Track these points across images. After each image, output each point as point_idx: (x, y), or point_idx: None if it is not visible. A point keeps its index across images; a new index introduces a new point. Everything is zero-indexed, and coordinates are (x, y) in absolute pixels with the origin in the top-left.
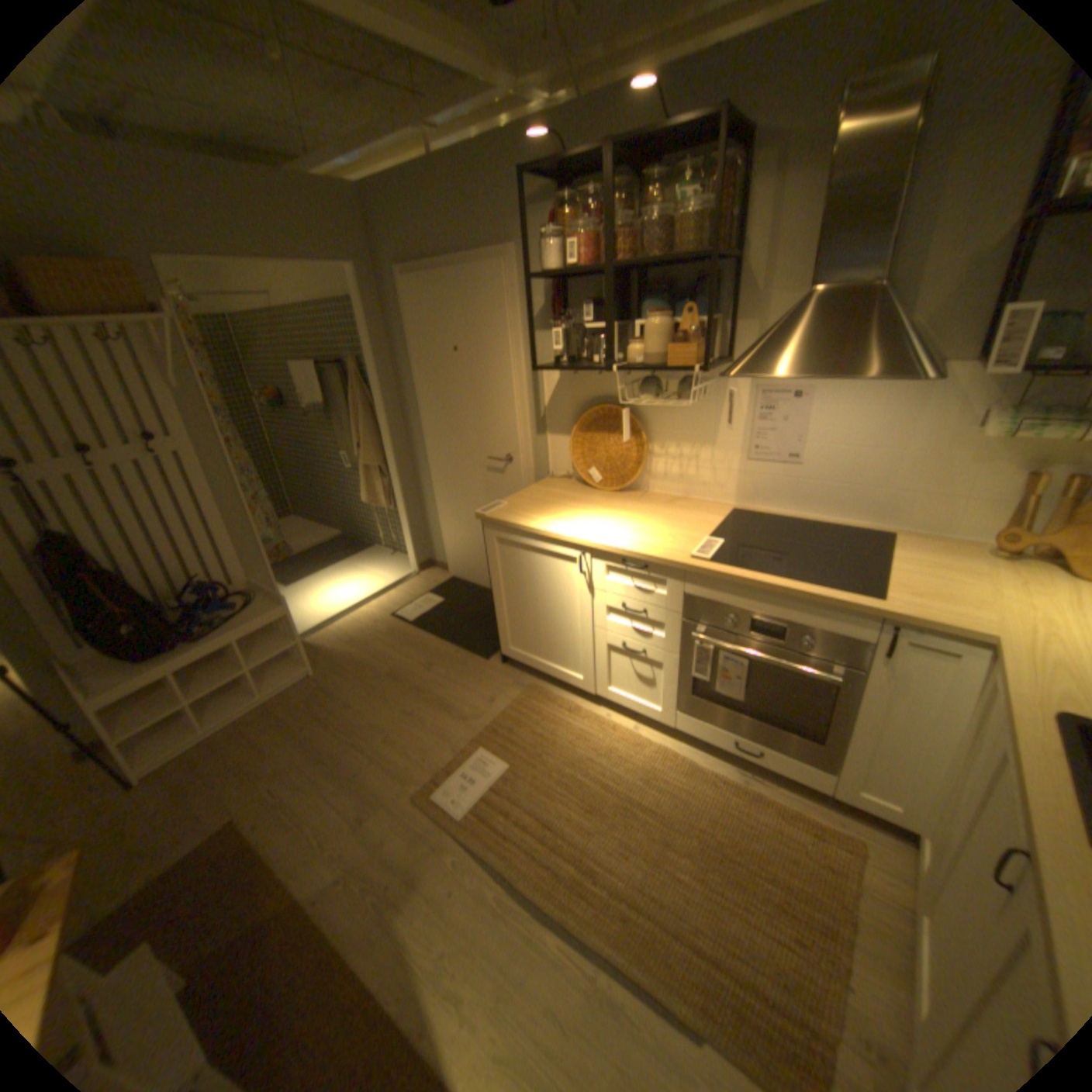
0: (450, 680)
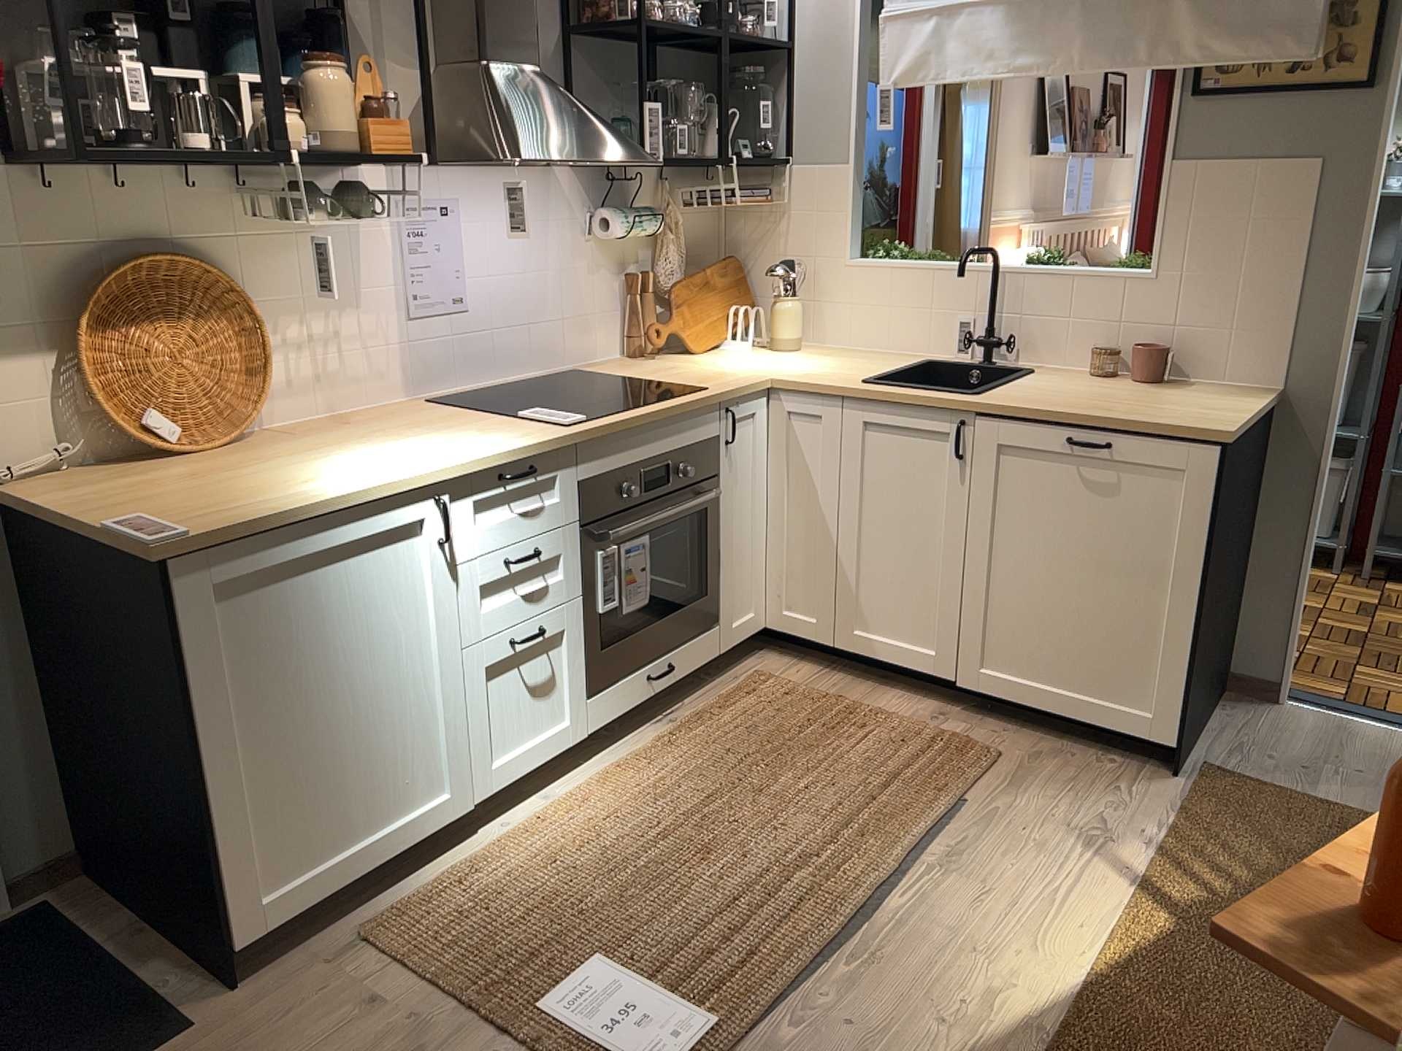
0: None
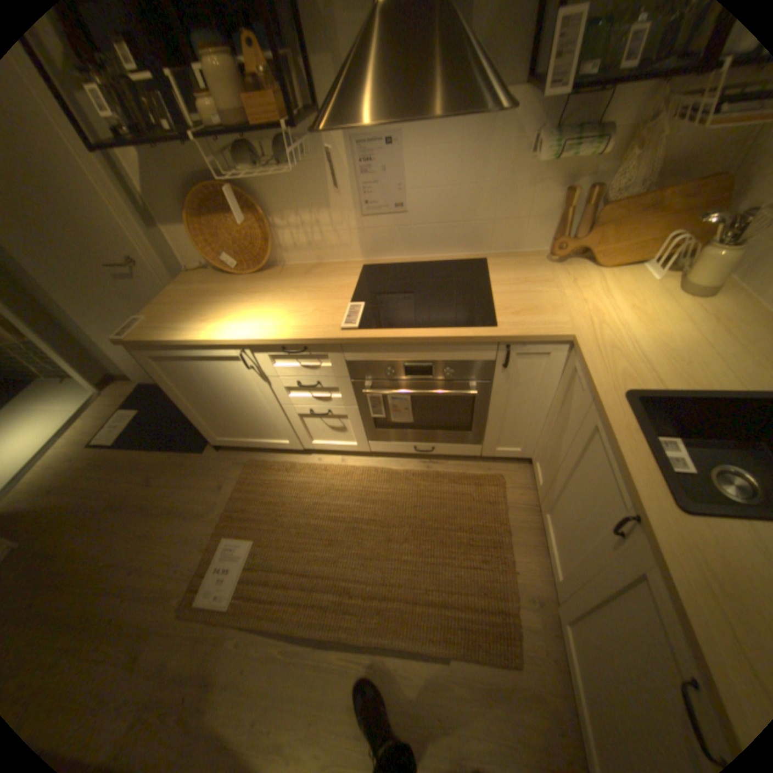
0: (173, 487)
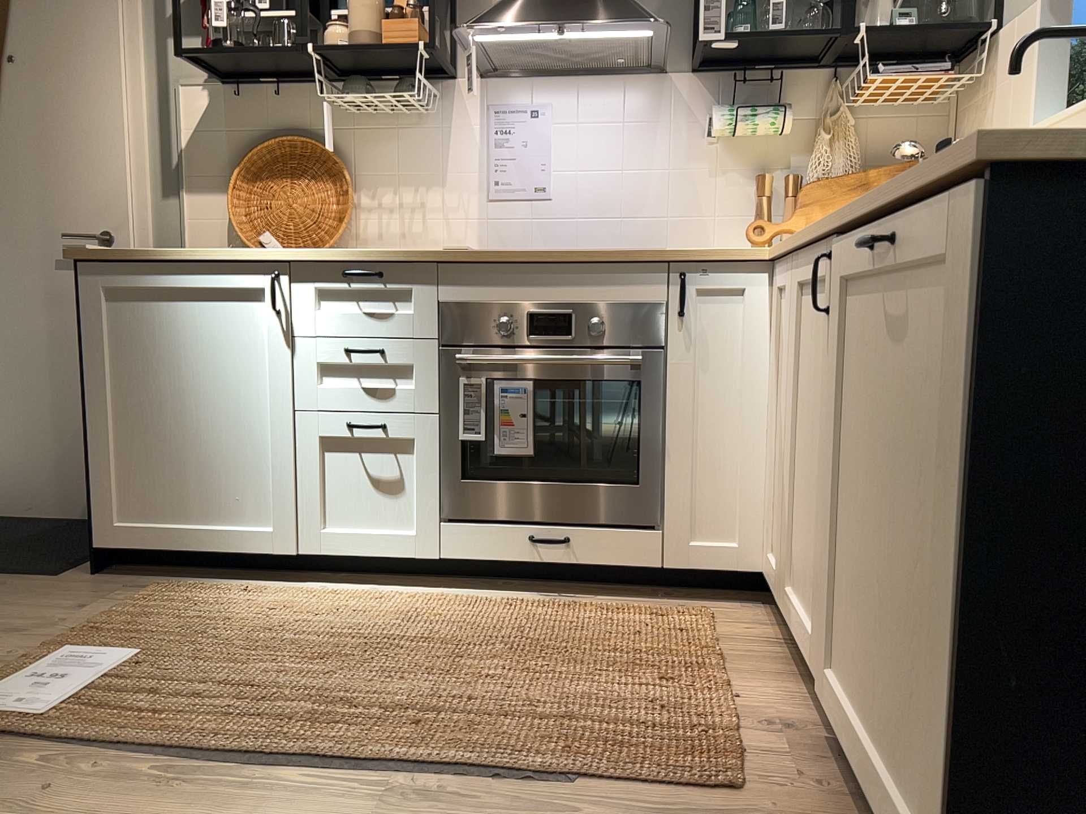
0: None
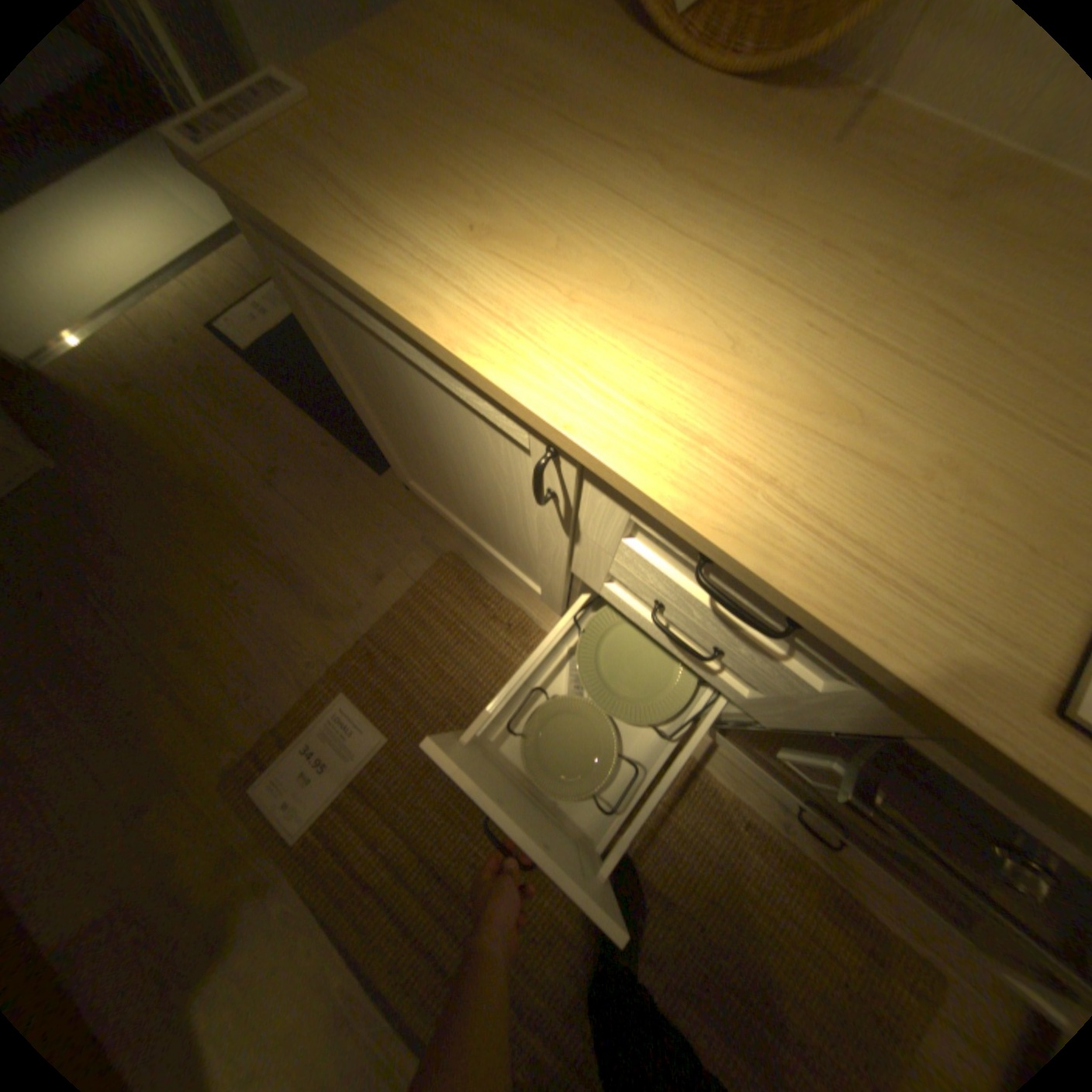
0: (306, 519)
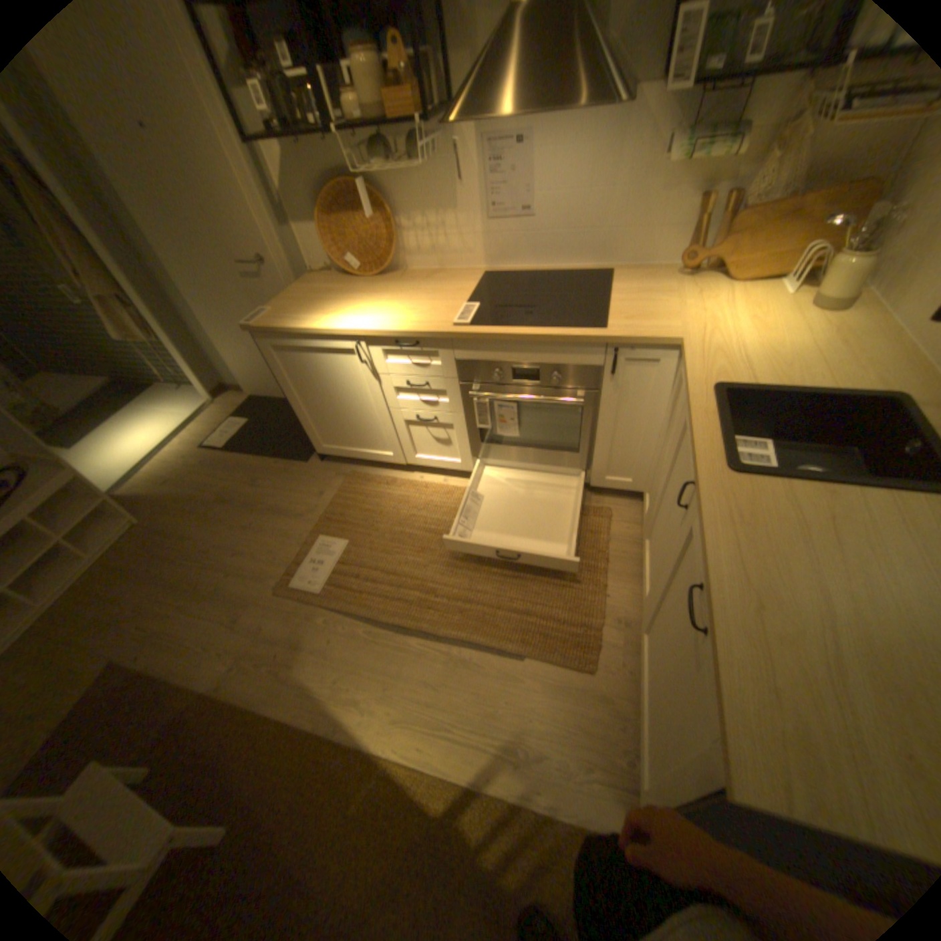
0: (277, 489)
